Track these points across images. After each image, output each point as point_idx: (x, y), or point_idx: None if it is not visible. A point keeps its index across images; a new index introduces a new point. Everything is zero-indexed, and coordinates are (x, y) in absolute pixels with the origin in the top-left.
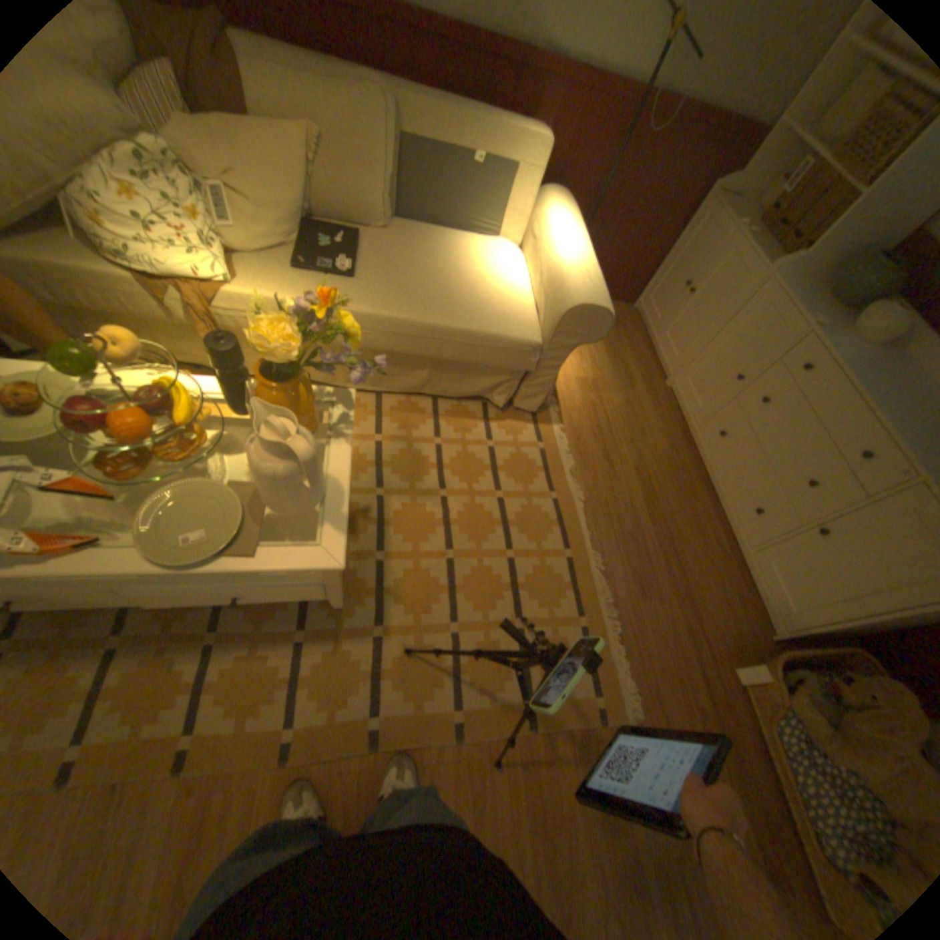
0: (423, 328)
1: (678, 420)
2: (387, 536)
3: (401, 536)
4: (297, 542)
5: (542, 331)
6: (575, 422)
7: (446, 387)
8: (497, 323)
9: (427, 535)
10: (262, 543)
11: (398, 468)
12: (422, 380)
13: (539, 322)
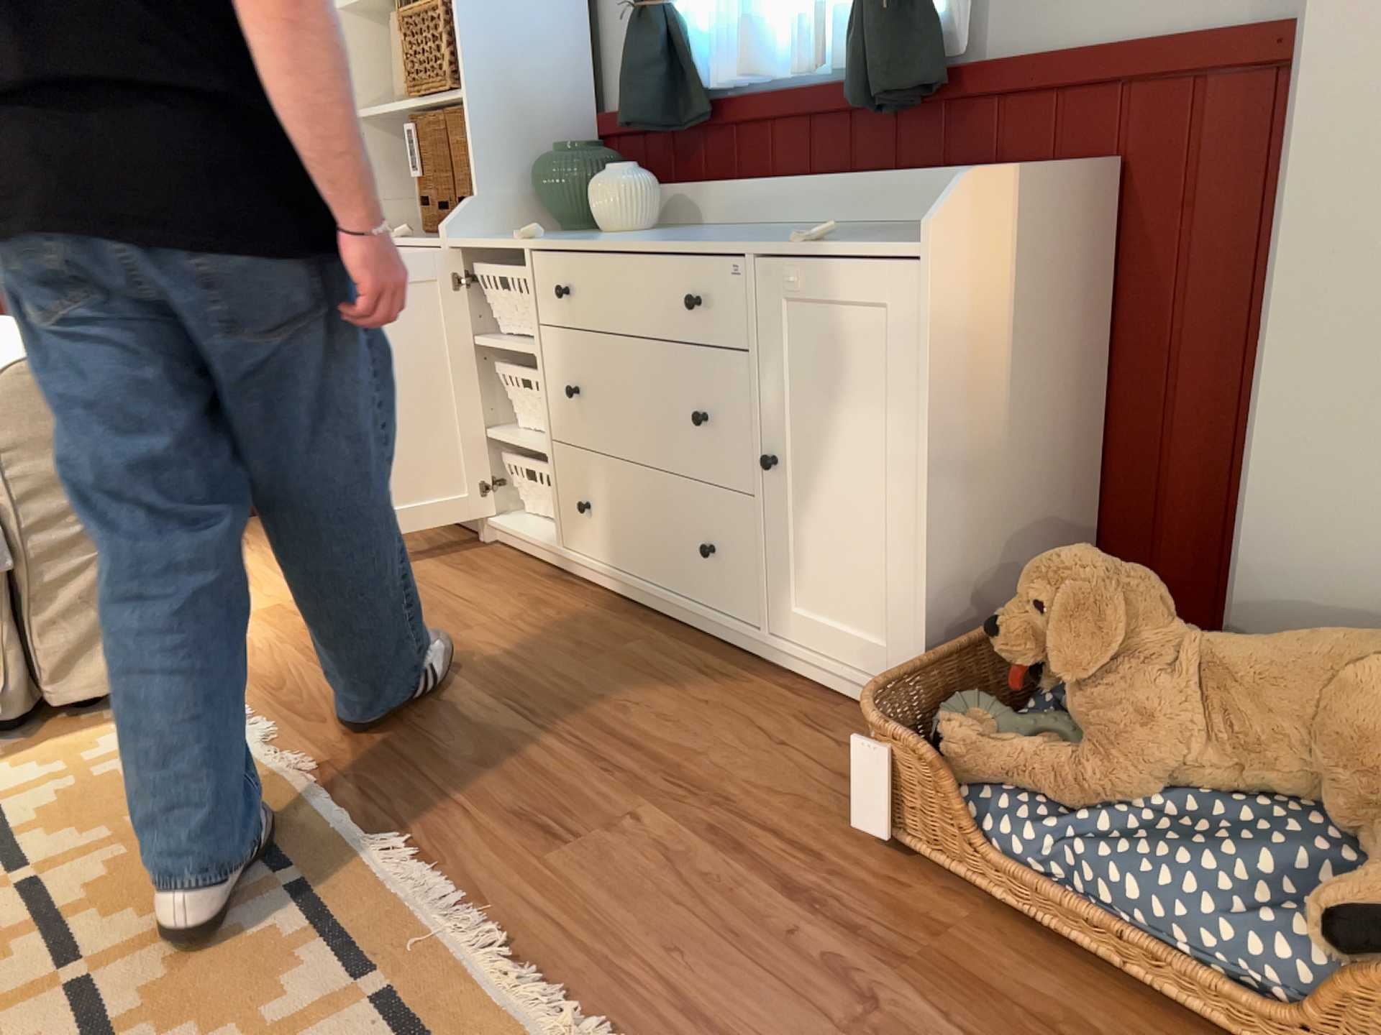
0: None
1: (530, 567)
2: None
3: None
4: None
5: None
6: (264, 666)
7: None
8: None
9: None
10: None
11: None
12: None
13: None
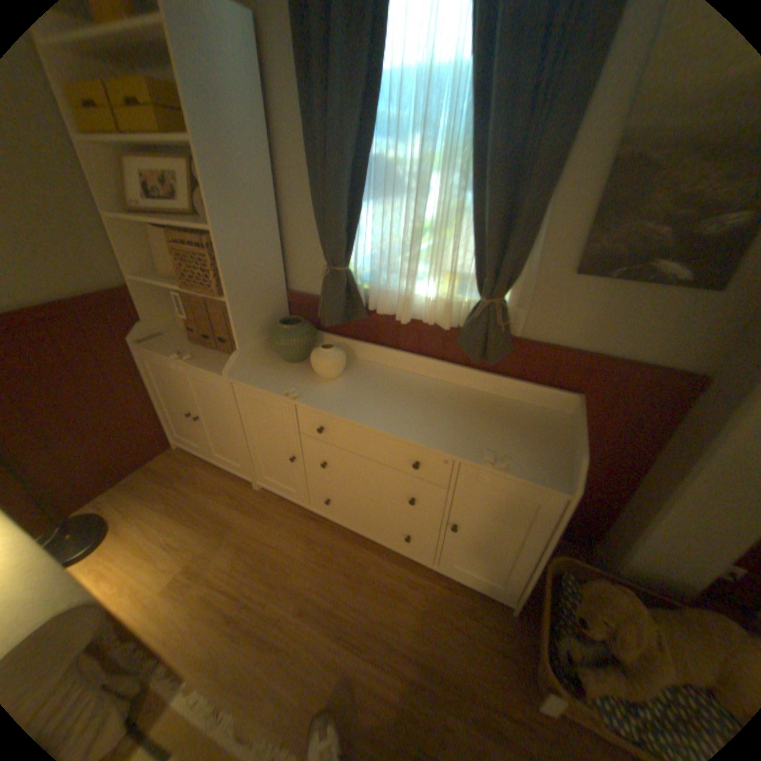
0: None
1: (290, 509)
2: None
3: None
4: None
5: None
6: (196, 649)
7: None
8: None
9: None
10: None
11: None
12: None
13: None
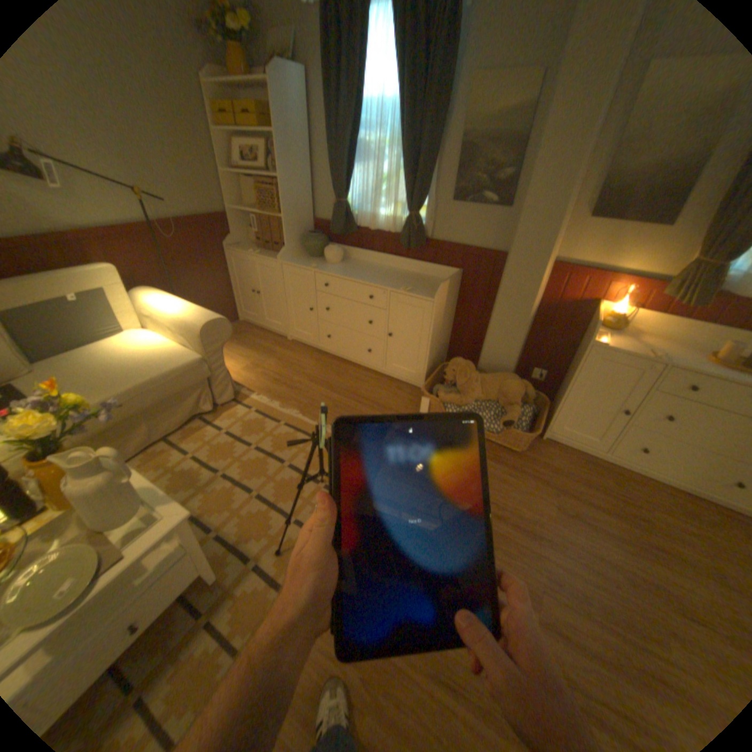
0: (117, 397)
1: (308, 349)
2: (205, 523)
3: (214, 514)
4: (145, 532)
5: (195, 352)
6: (260, 387)
7: (164, 425)
8: (164, 365)
9: (230, 499)
10: (120, 553)
11: (175, 488)
12: (143, 432)
13: (189, 350)
